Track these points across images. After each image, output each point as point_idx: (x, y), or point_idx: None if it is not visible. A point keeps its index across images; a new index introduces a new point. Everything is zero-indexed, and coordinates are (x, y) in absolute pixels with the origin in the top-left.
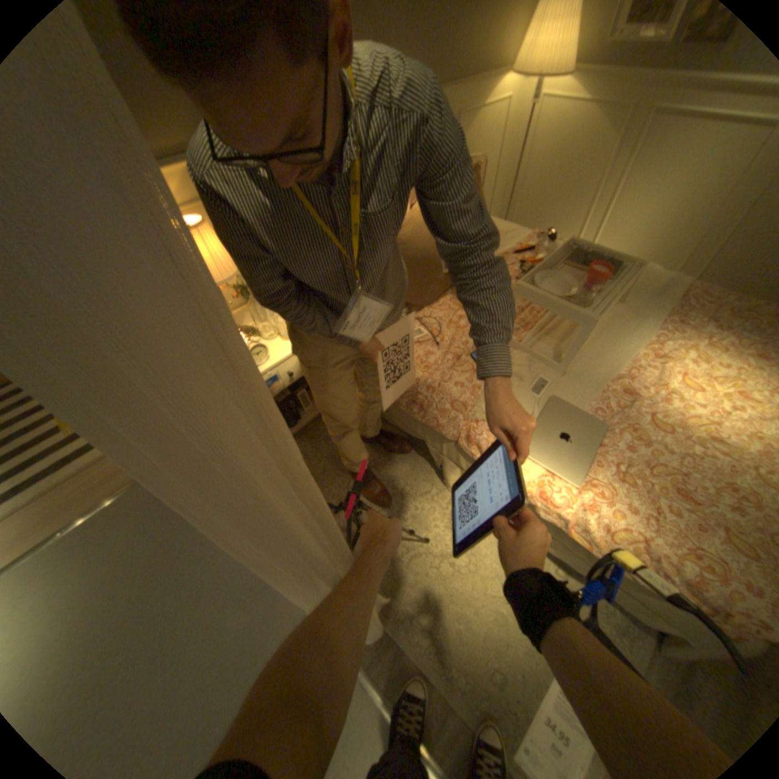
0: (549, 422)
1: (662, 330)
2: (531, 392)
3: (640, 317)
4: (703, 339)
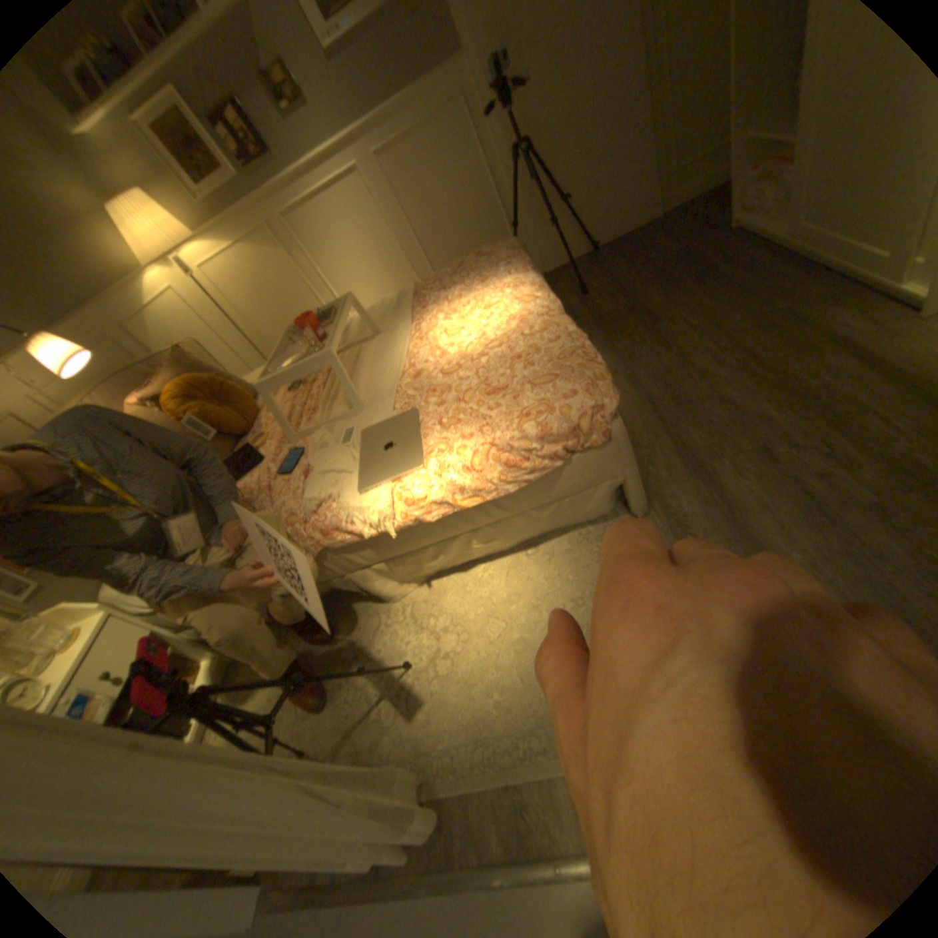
0: (369, 448)
1: (412, 322)
2: (339, 443)
3: (392, 329)
4: (439, 303)
